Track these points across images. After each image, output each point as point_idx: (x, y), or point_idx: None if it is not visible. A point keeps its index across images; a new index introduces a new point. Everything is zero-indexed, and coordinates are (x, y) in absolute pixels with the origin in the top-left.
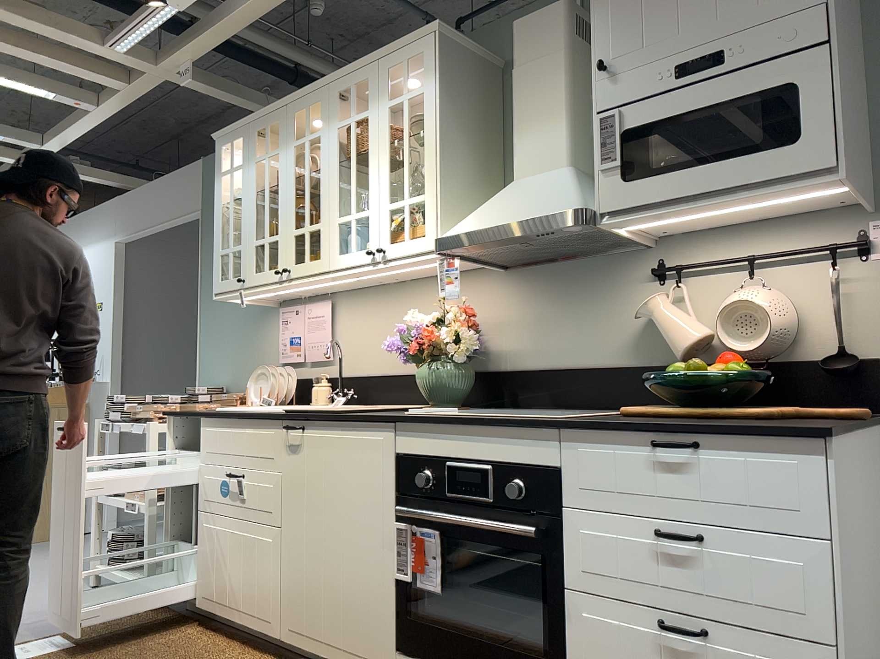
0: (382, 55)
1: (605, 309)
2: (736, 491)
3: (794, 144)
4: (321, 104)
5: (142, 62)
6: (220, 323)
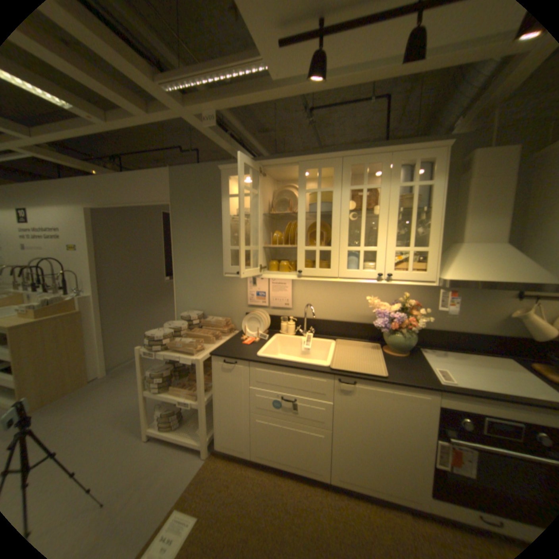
0: (398, 149)
1: (486, 308)
2: None
3: None
4: (334, 169)
5: (174, 100)
6: (193, 274)
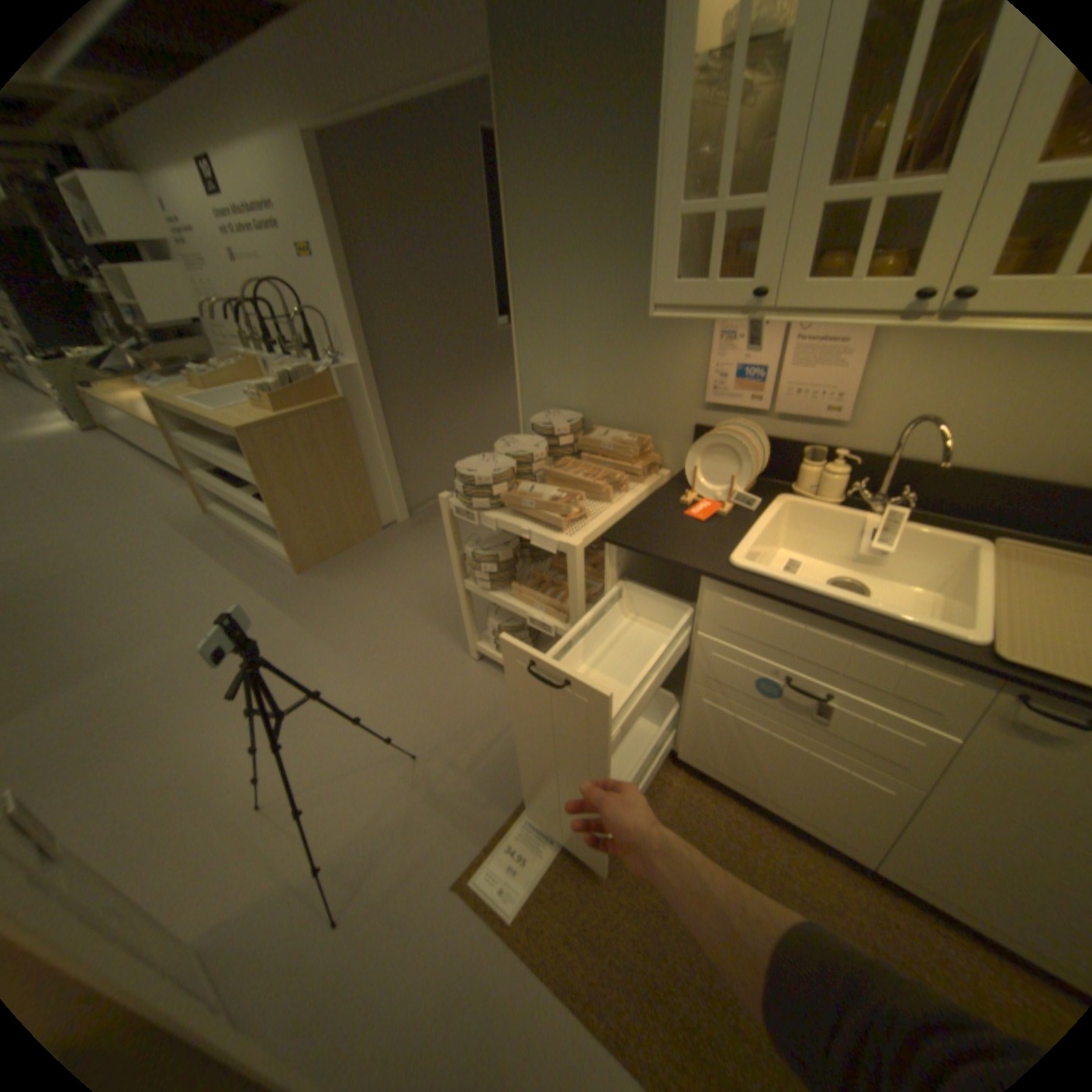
0: None
1: None
2: None
3: None
4: None
5: None
6: (559, 313)
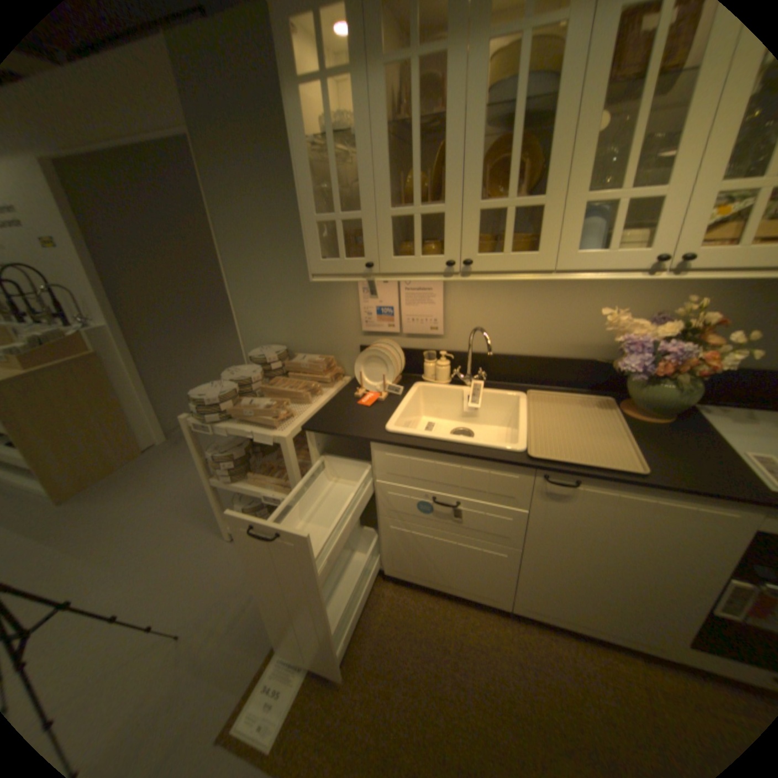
0: None
1: None
2: None
3: None
4: None
5: None
6: (258, 280)
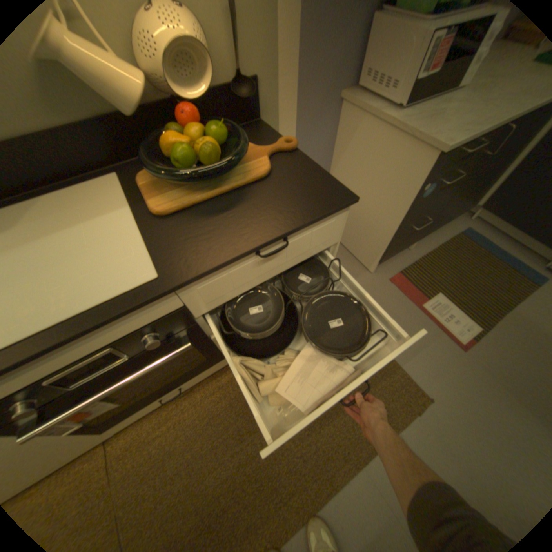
0: None
1: None
2: (304, 247)
3: None
4: None
5: None
6: None
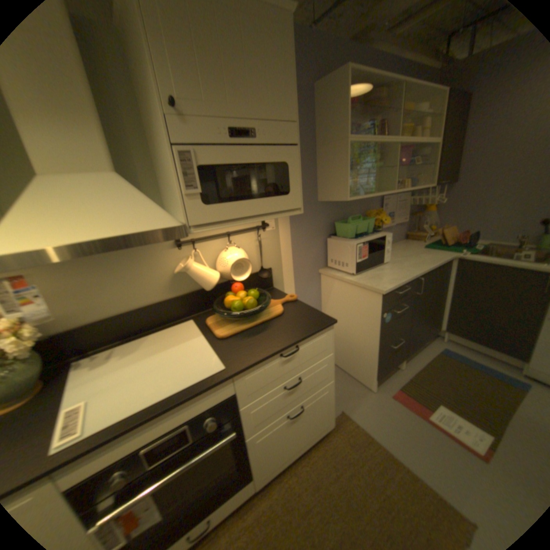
0: None
1: (143, 269)
2: (309, 355)
3: (288, 194)
4: None
5: None
6: None
